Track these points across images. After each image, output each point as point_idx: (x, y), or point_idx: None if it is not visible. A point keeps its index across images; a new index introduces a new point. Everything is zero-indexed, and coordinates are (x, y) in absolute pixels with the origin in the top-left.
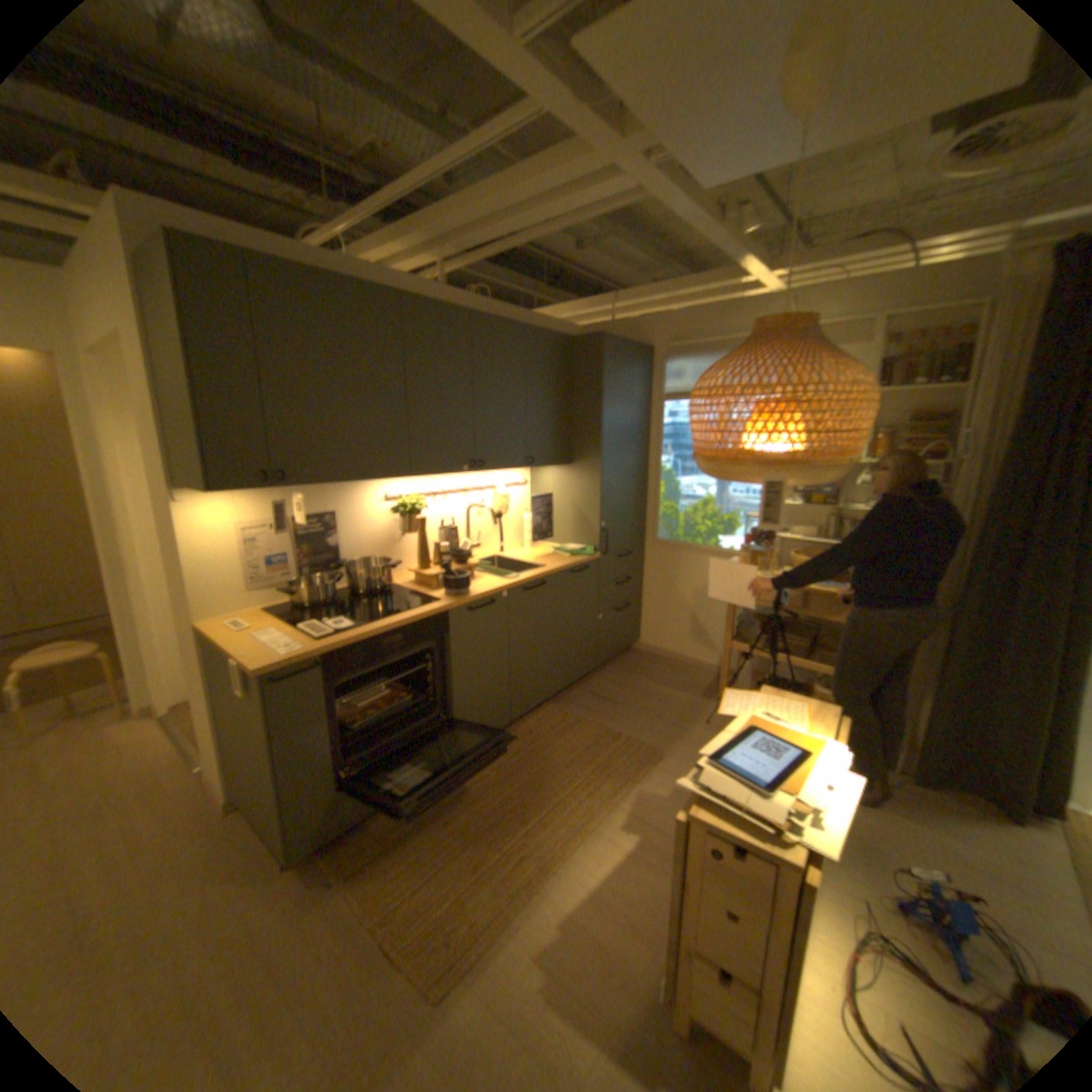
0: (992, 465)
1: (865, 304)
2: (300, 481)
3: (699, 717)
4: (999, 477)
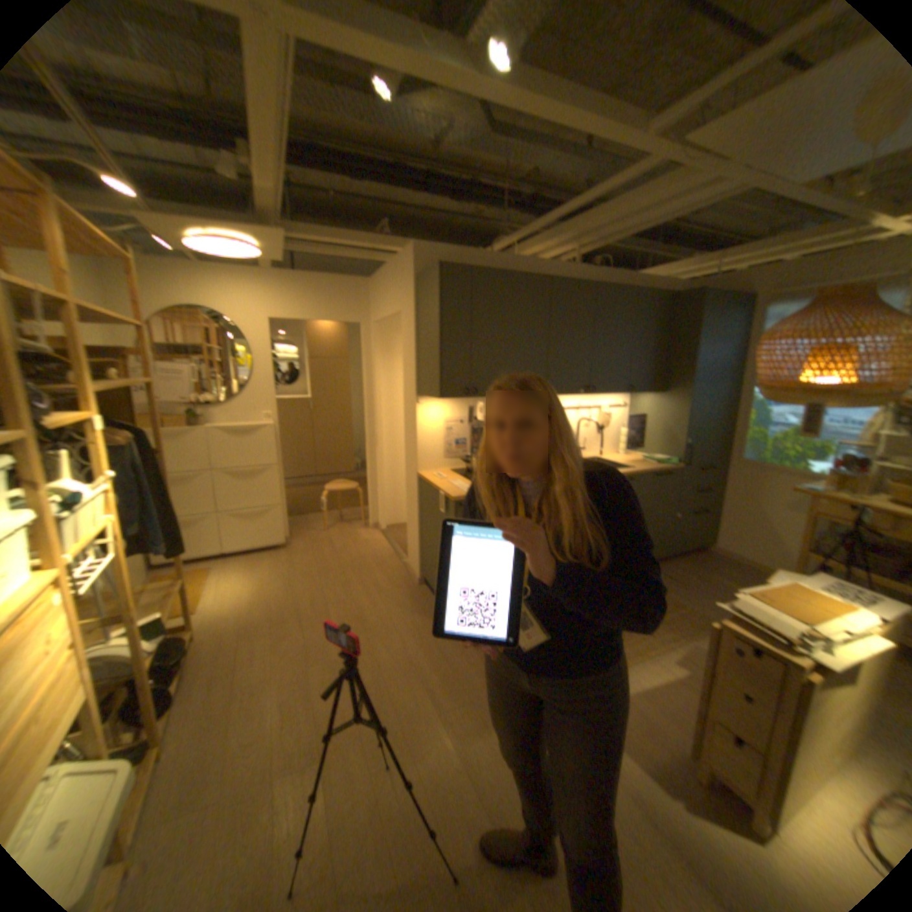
0: None
1: None
2: (481, 396)
3: None
4: None
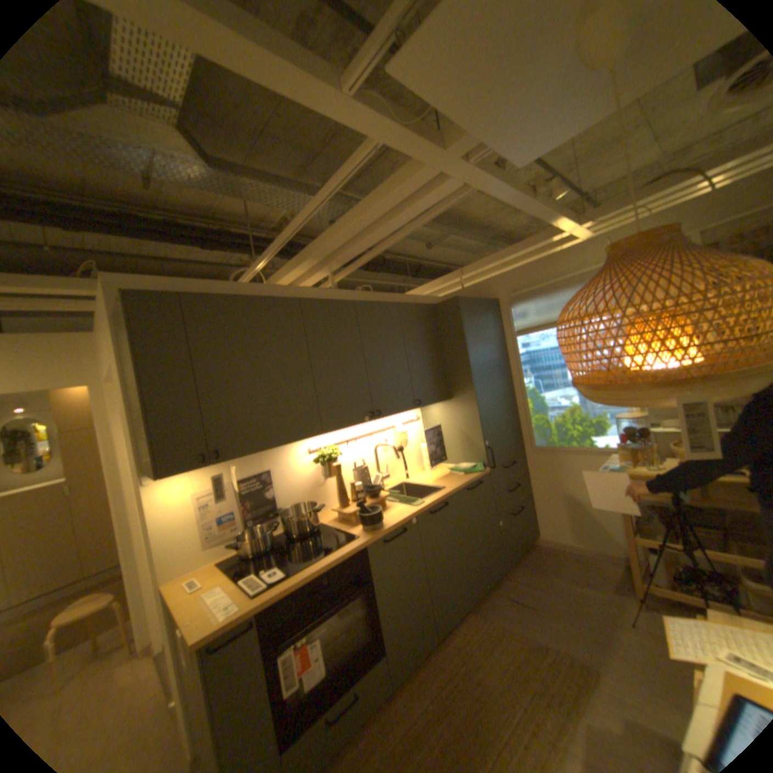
0: None
1: None
2: (235, 454)
3: (622, 619)
4: None
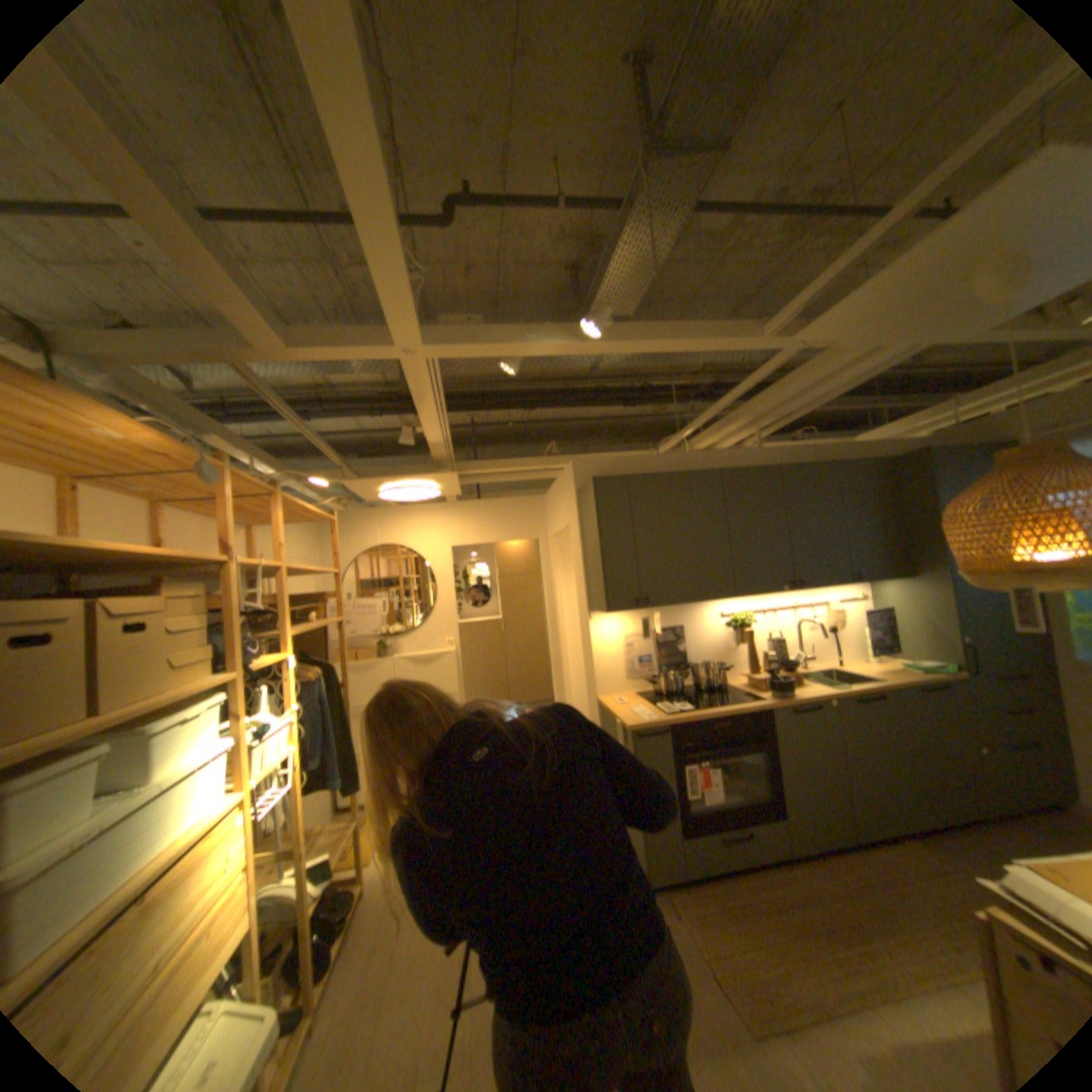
0: None
1: None
2: (657, 605)
3: None
4: None
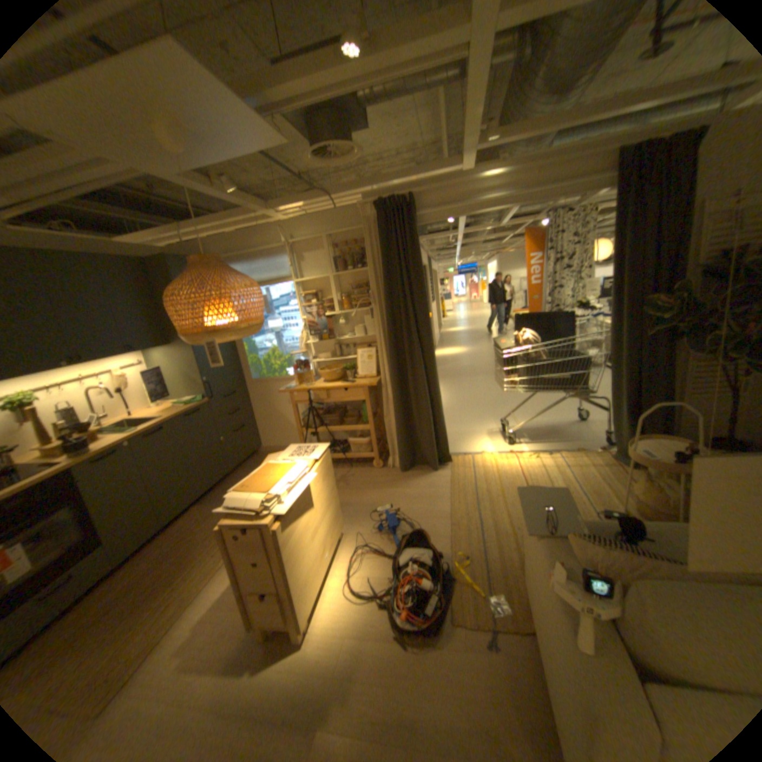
0: (384, 308)
1: (317, 230)
2: None
3: None
4: (387, 313)
